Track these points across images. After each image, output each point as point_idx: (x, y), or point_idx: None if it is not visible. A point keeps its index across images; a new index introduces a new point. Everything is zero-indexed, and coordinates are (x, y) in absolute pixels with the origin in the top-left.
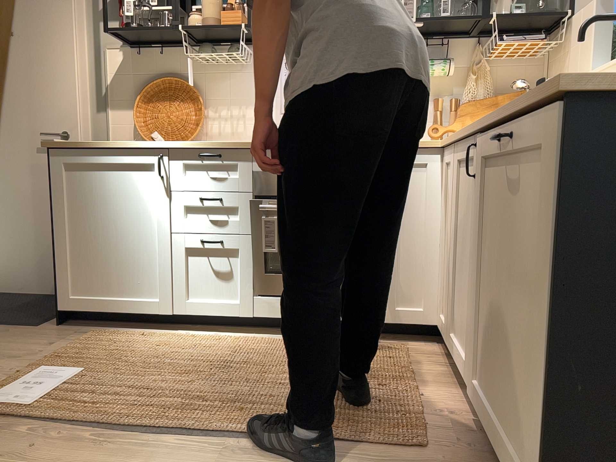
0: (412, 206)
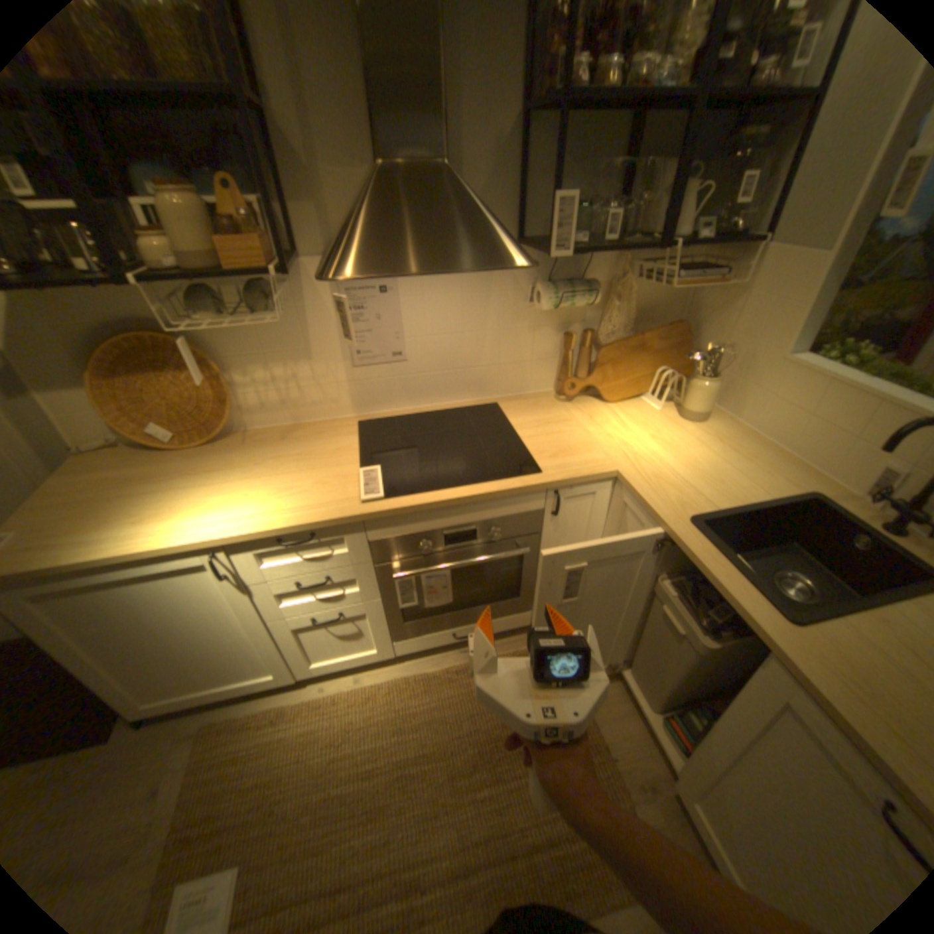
0: (570, 531)
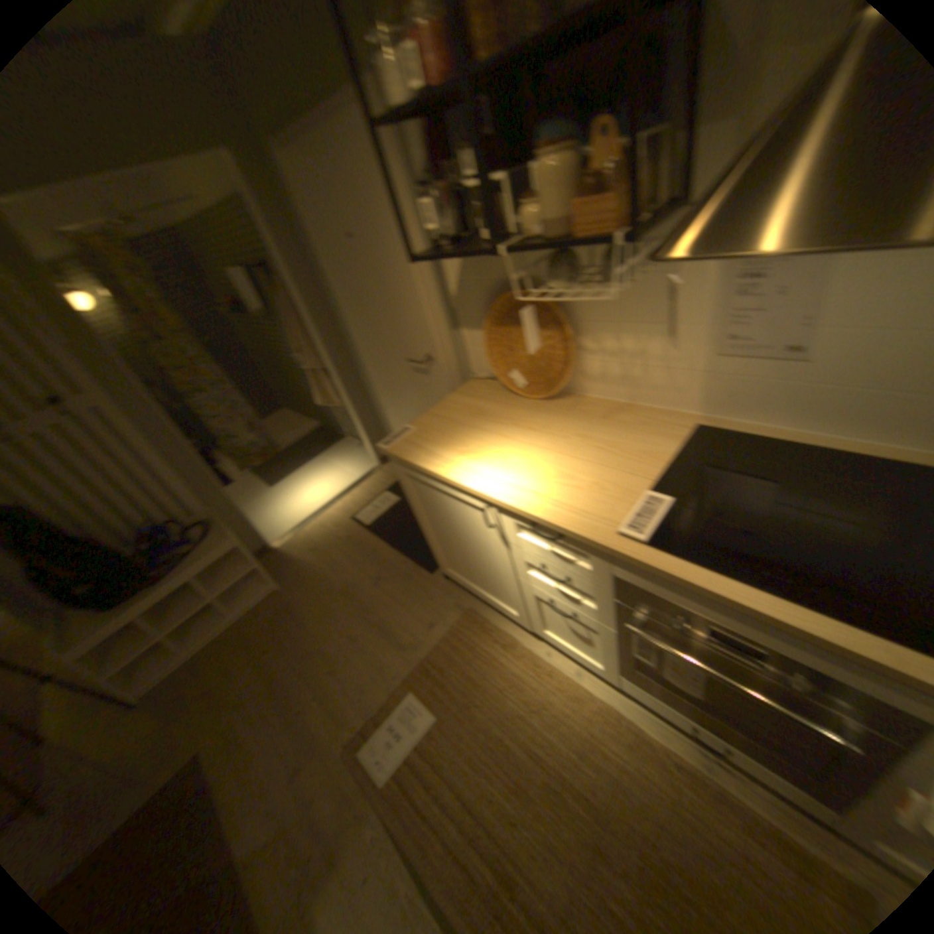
0: None
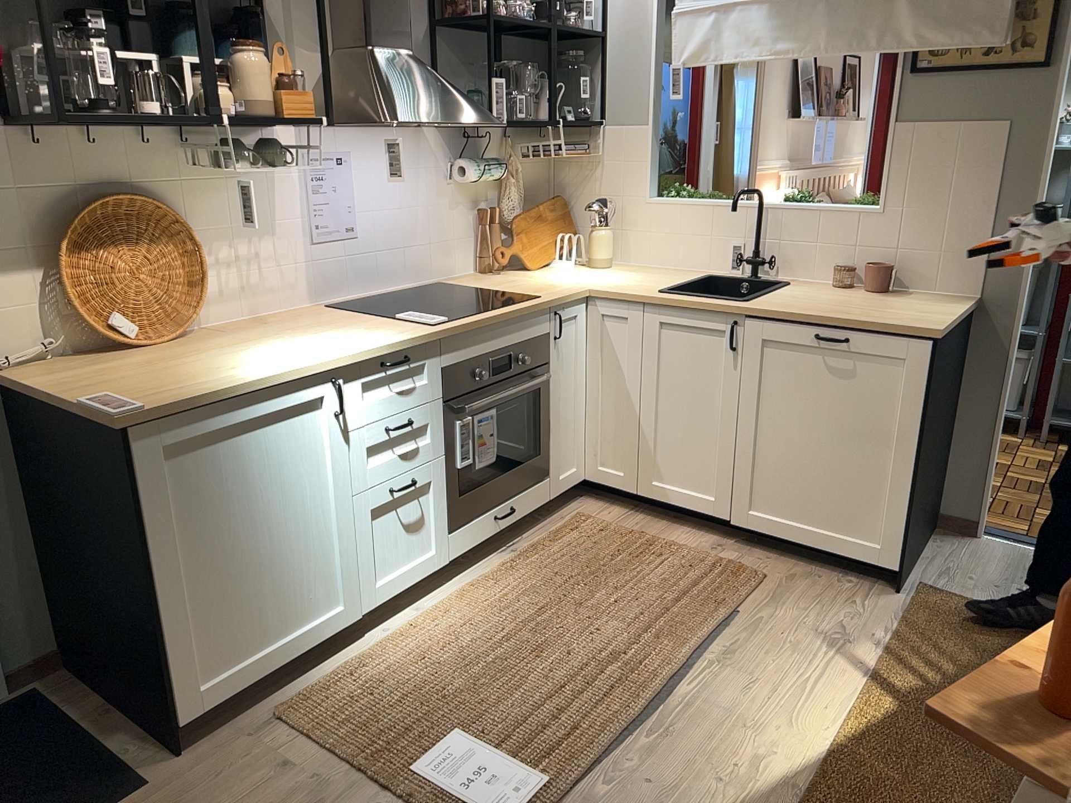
0: (567, 363)
